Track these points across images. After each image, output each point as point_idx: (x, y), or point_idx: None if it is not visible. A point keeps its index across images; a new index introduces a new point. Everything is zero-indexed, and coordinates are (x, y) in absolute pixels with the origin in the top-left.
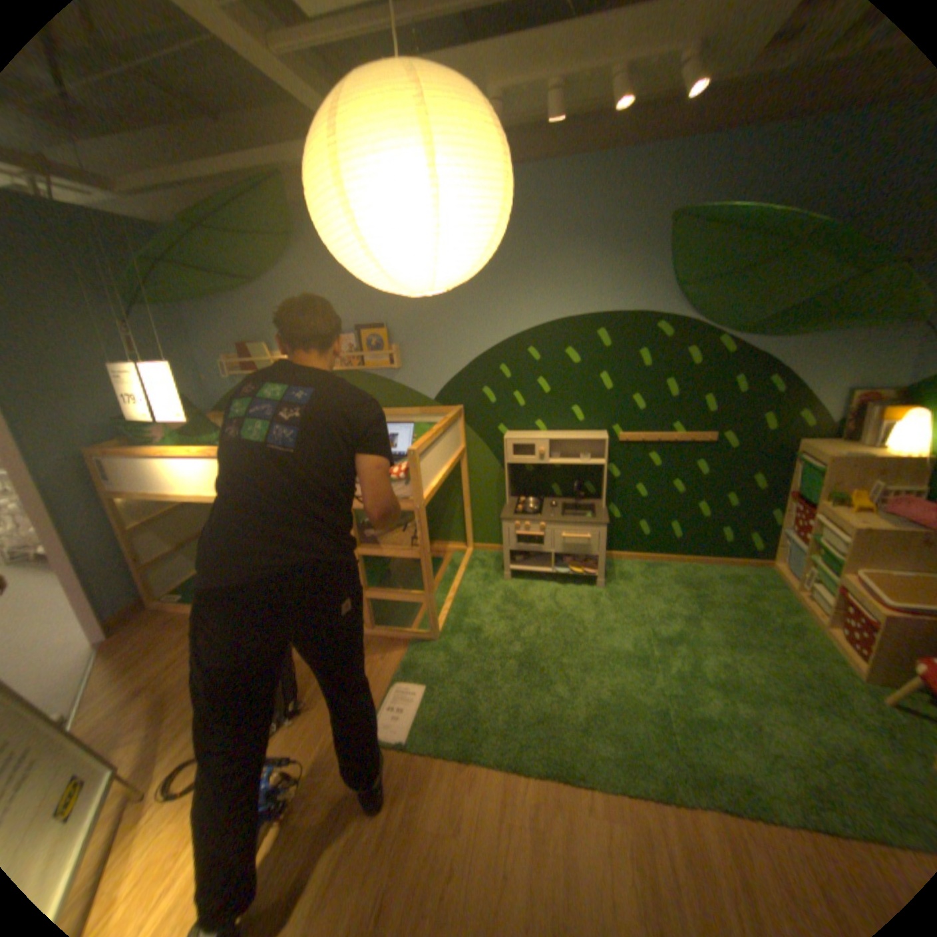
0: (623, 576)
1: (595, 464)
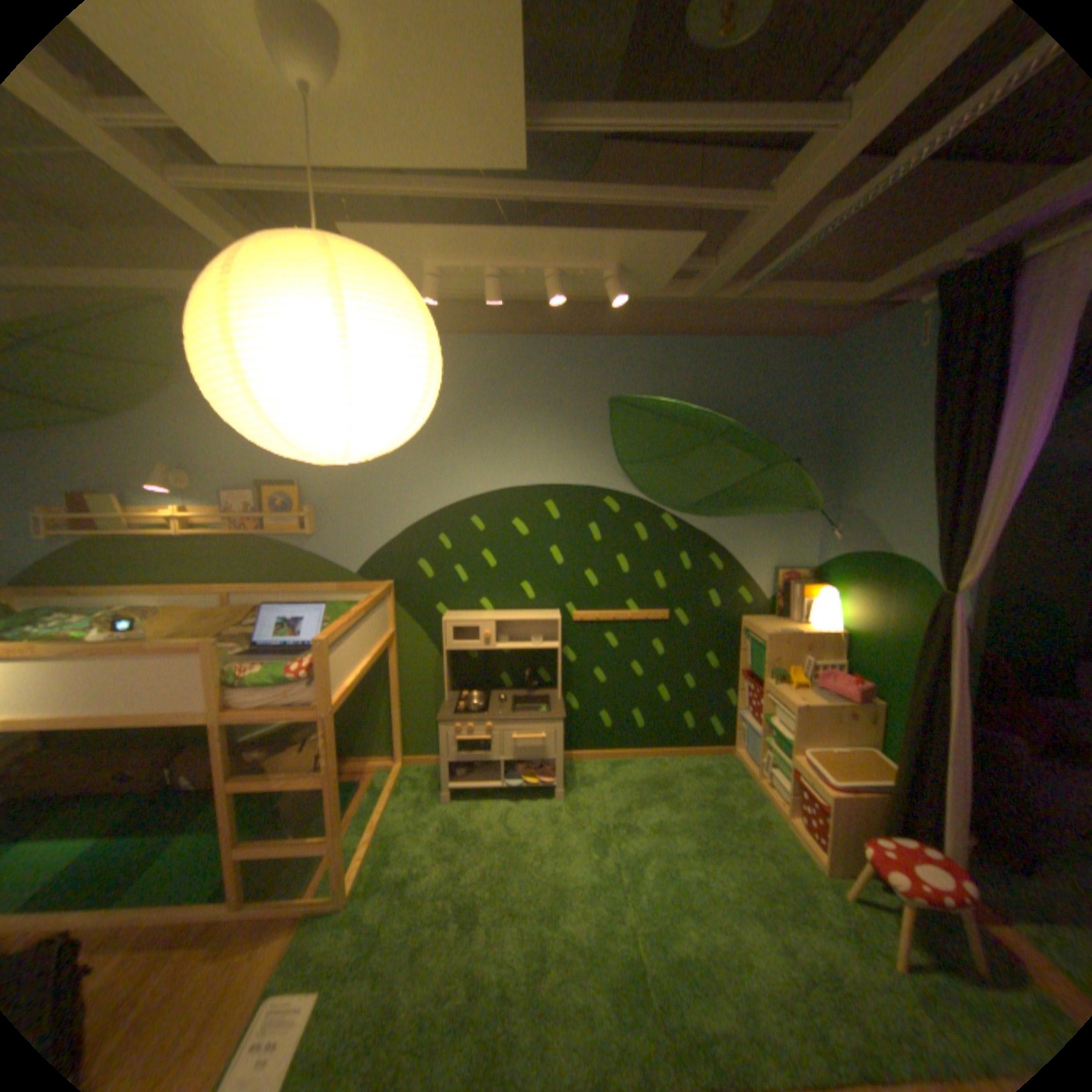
0: (585, 781)
1: (548, 648)
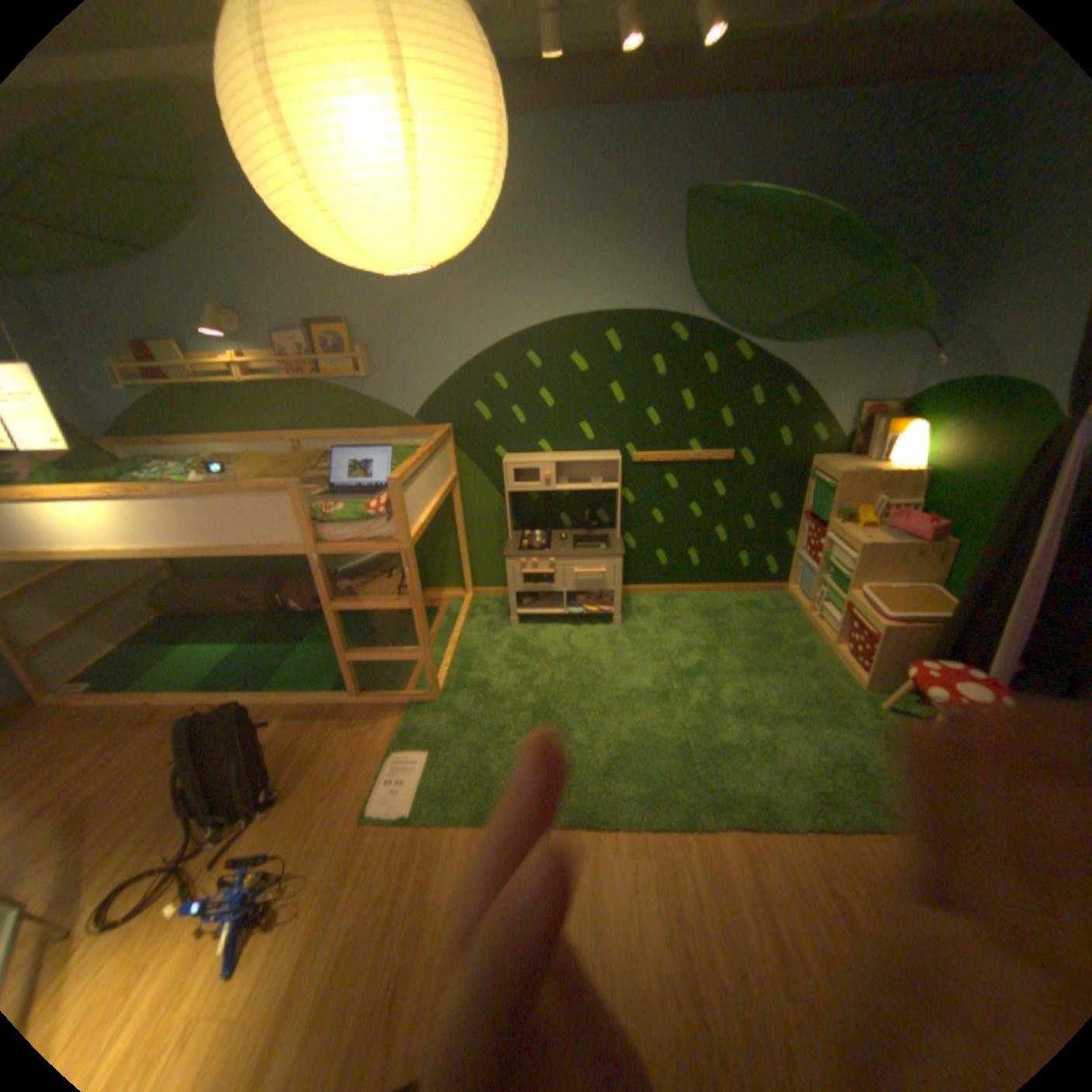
0: (640, 611)
1: (607, 489)
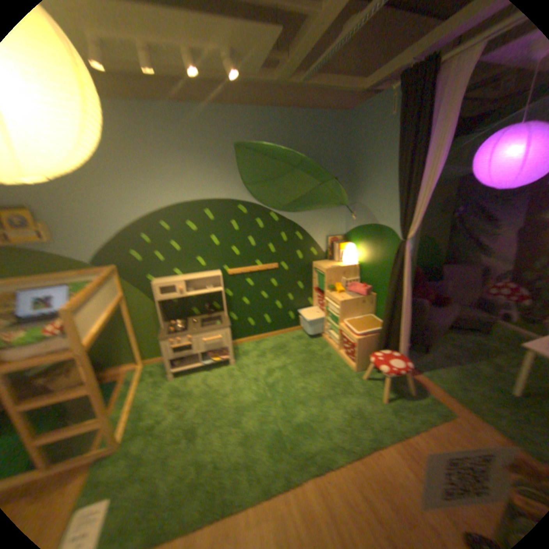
0: (244, 352)
1: (216, 290)
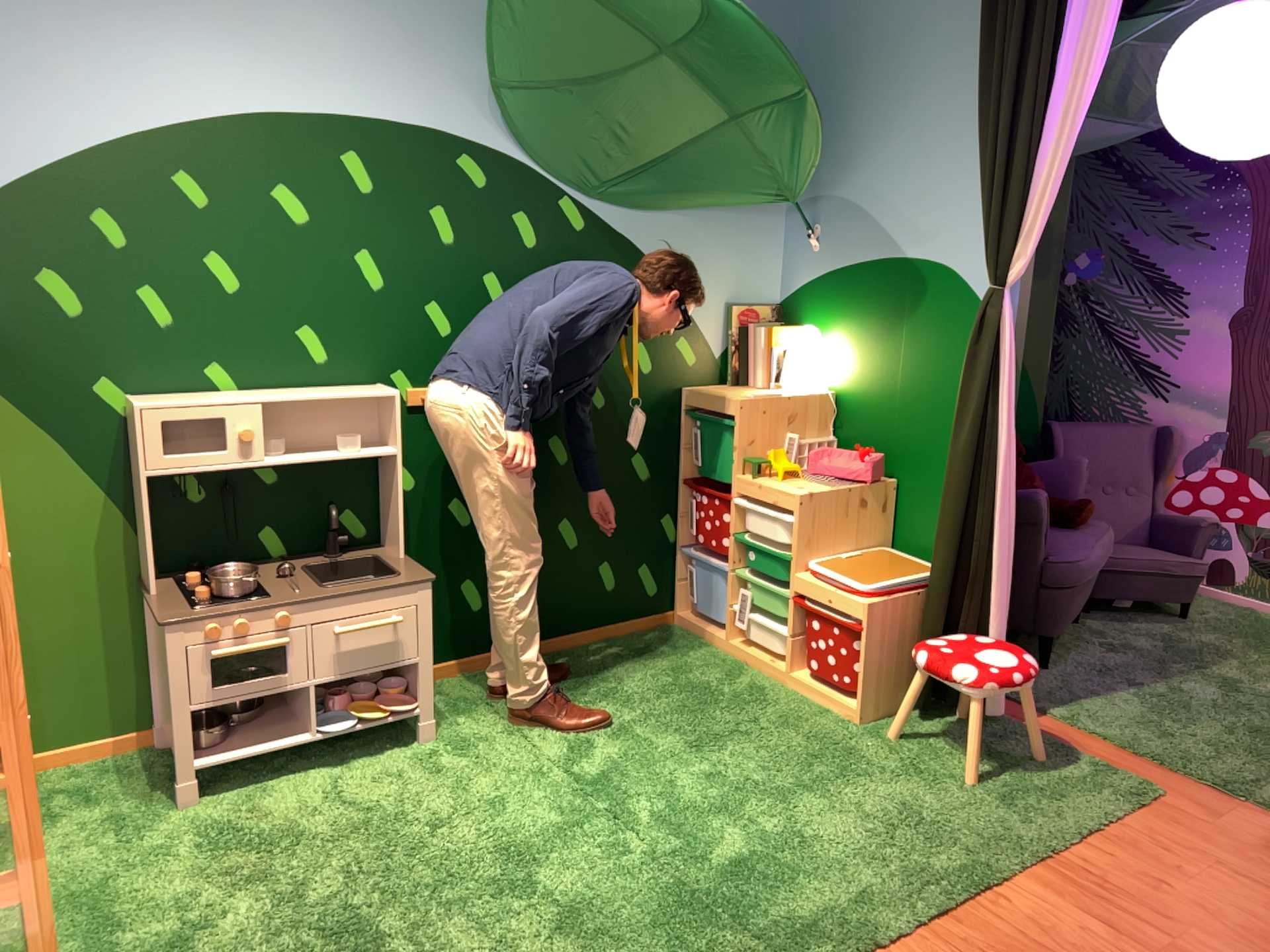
0: (457, 705)
1: (378, 454)
